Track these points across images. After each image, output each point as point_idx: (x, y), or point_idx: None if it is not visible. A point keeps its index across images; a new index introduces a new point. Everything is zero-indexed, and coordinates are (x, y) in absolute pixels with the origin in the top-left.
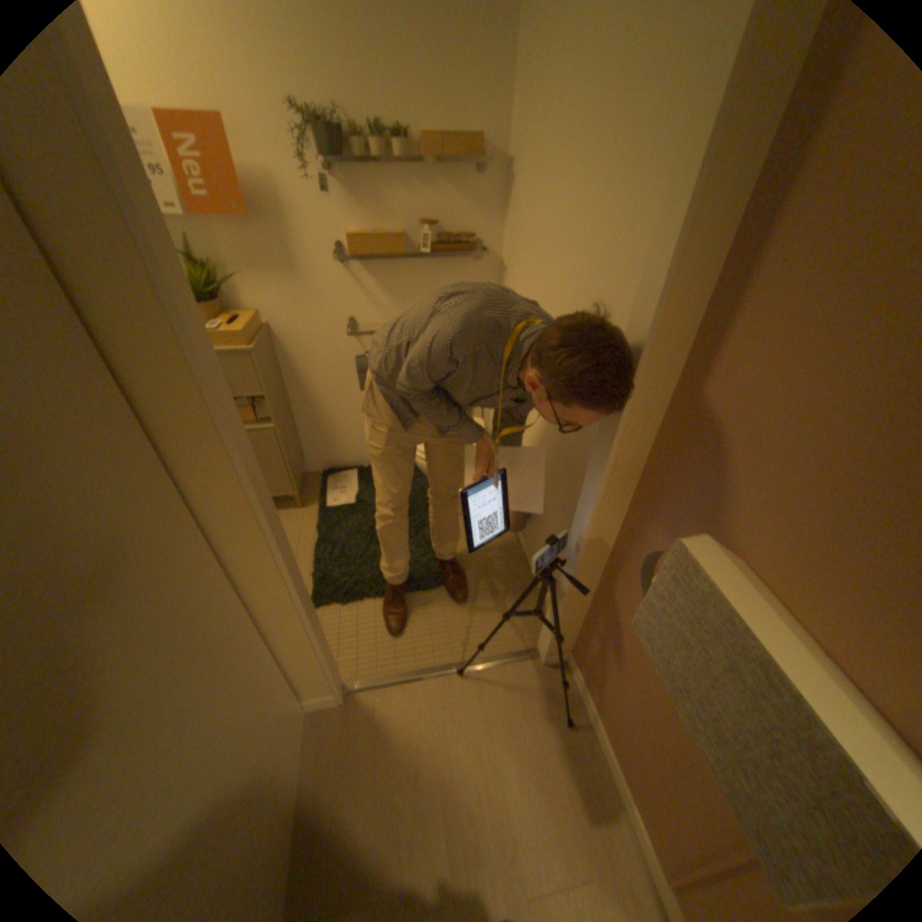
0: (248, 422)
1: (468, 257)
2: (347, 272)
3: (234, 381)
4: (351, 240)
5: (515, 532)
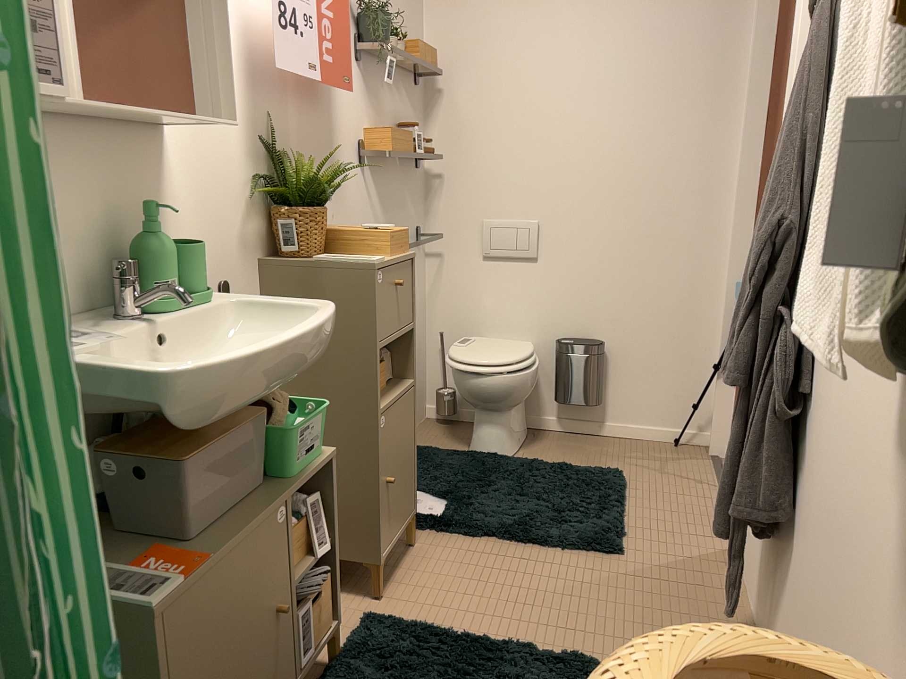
0: (386, 388)
1: (415, 172)
2: (366, 183)
3: (403, 307)
4: (395, 142)
5: (594, 409)
